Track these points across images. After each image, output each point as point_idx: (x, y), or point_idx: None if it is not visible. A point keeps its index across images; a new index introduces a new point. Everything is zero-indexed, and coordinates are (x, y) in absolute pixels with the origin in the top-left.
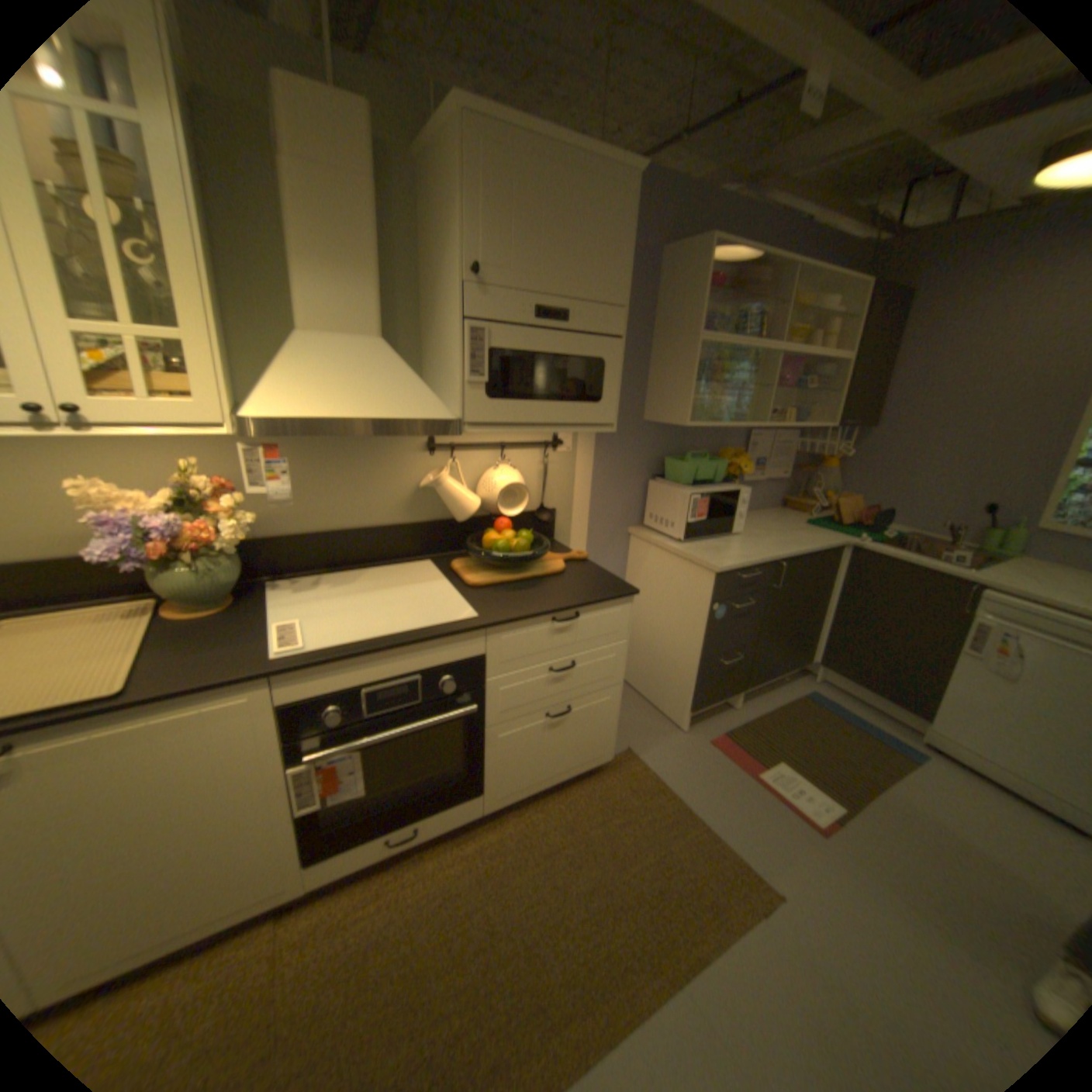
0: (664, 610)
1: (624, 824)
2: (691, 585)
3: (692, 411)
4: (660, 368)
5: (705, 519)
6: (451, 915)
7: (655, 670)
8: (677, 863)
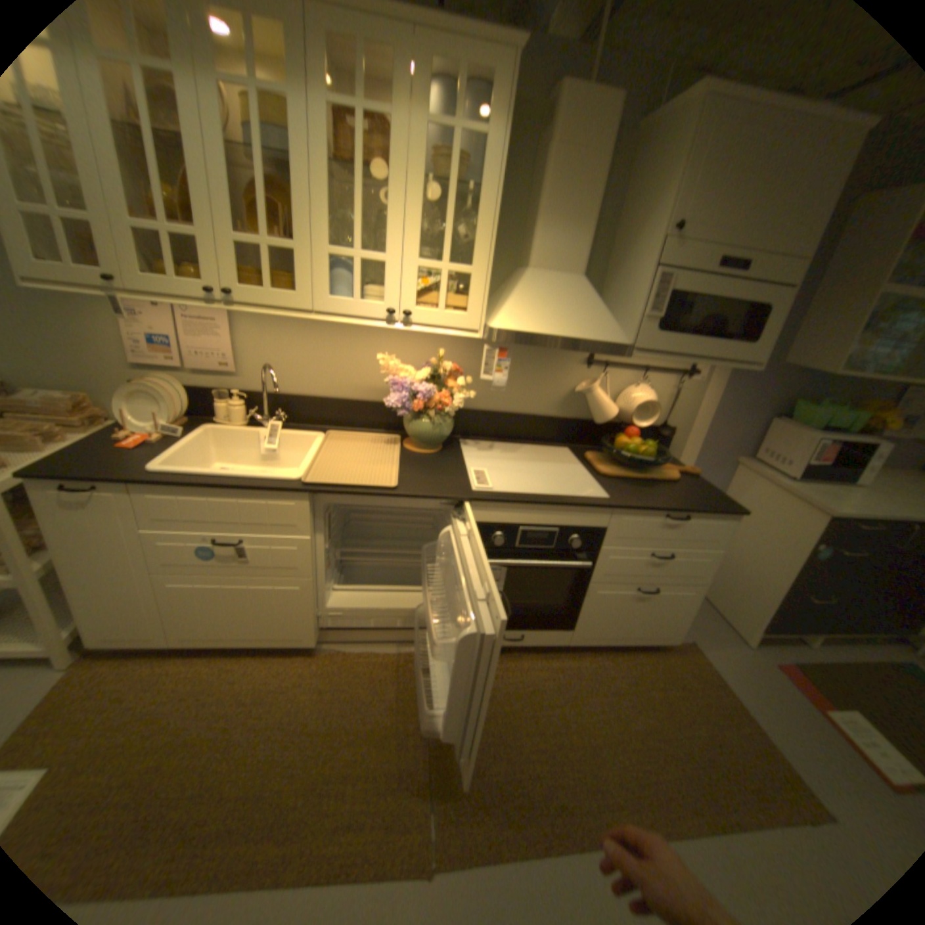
0: (759, 539)
1: (683, 700)
2: (798, 522)
3: (845, 360)
4: (819, 315)
5: (827, 465)
6: (538, 703)
7: (734, 588)
8: (728, 747)
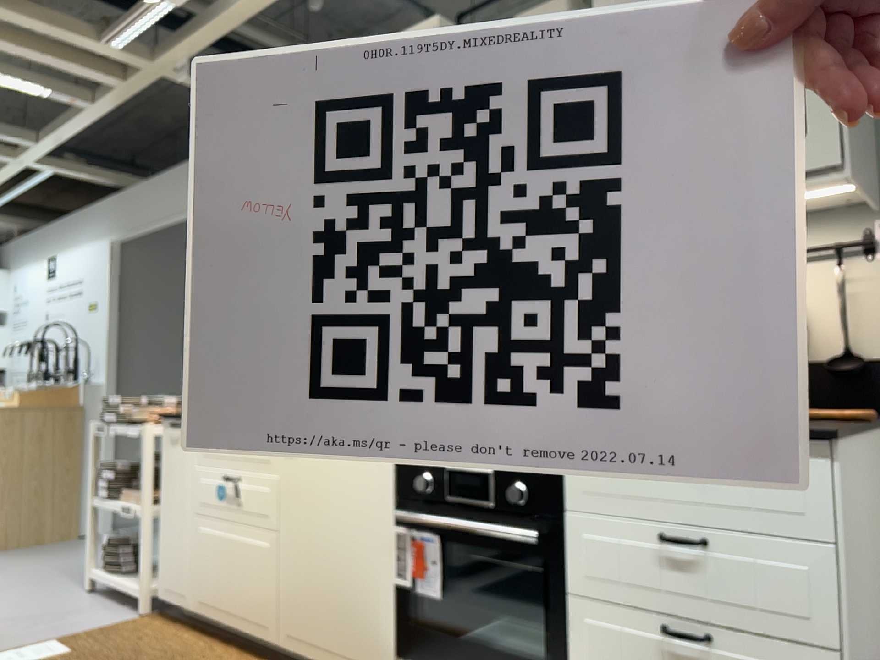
0: None
1: None
2: None
3: None
4: None
5: None
6: None
7: None
8: None
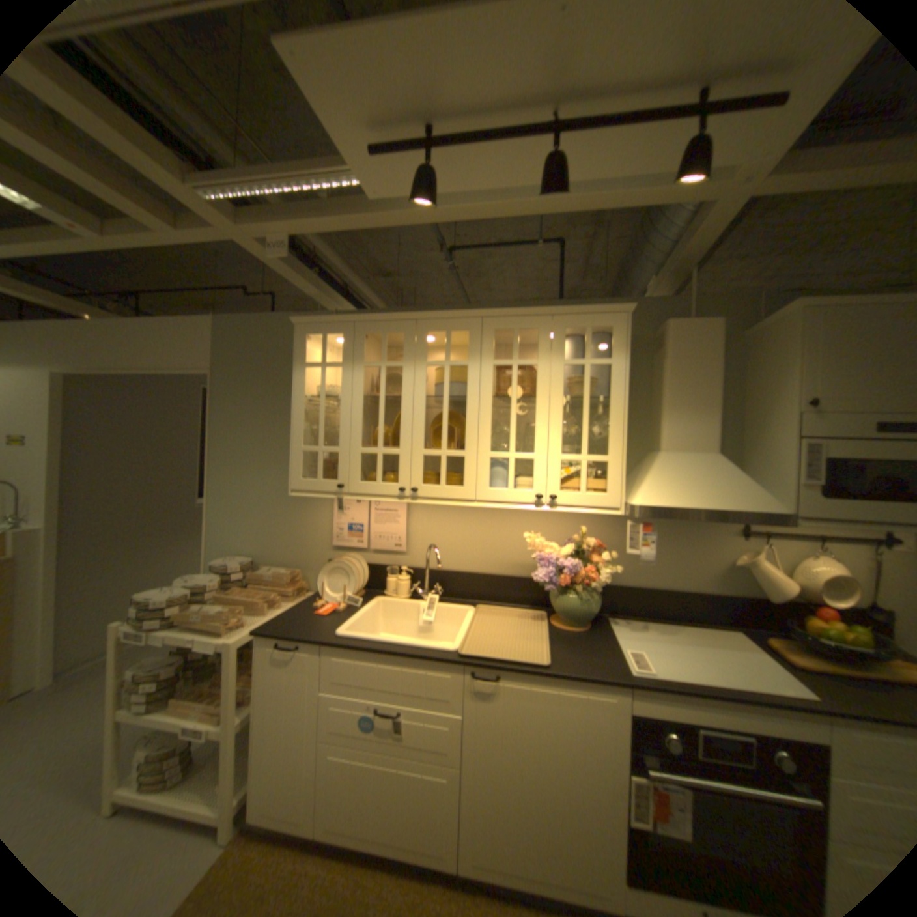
0: None
1: None
2: None
3: None
4: None
5: None
6: None
7: None
8: None
